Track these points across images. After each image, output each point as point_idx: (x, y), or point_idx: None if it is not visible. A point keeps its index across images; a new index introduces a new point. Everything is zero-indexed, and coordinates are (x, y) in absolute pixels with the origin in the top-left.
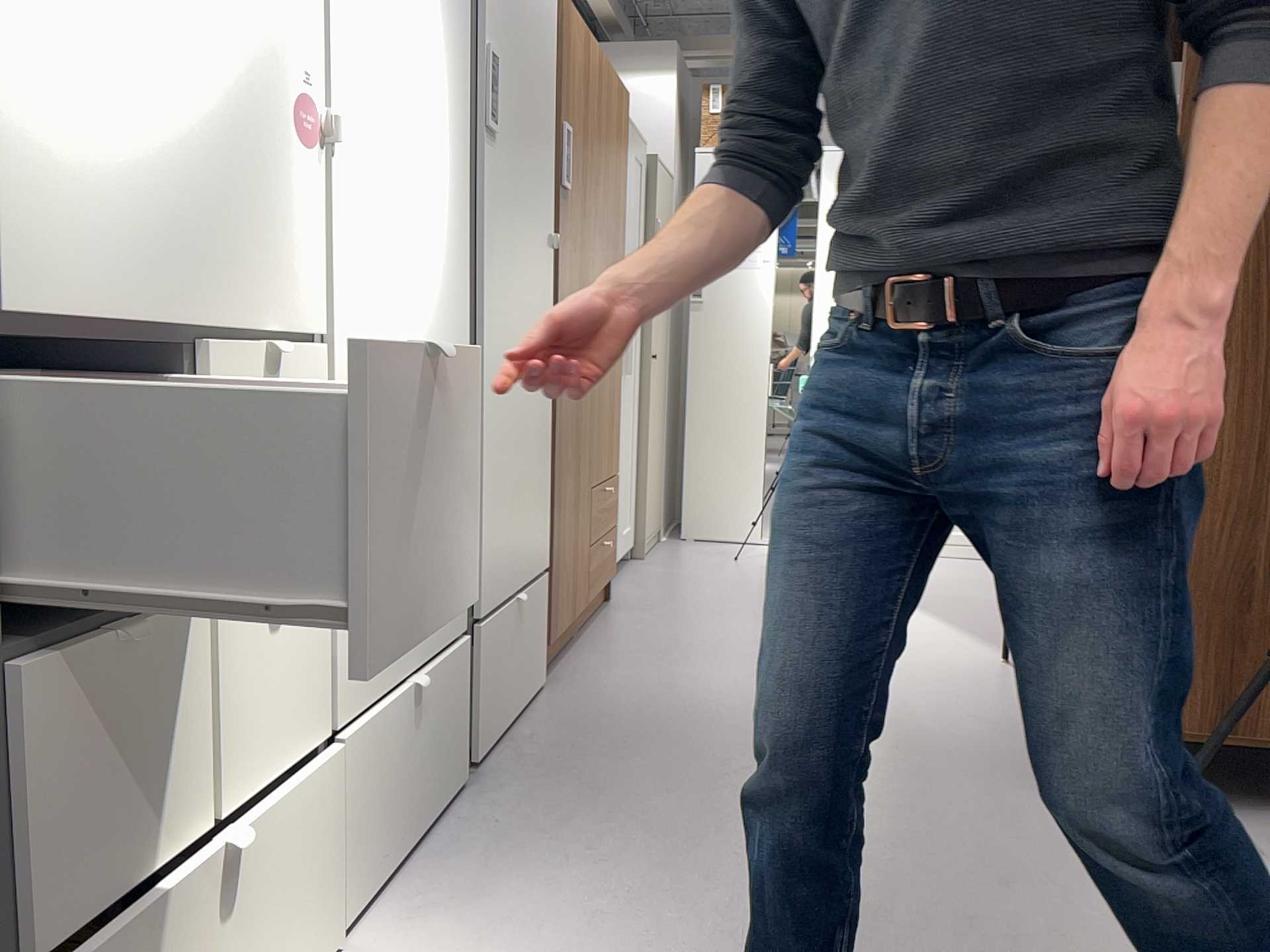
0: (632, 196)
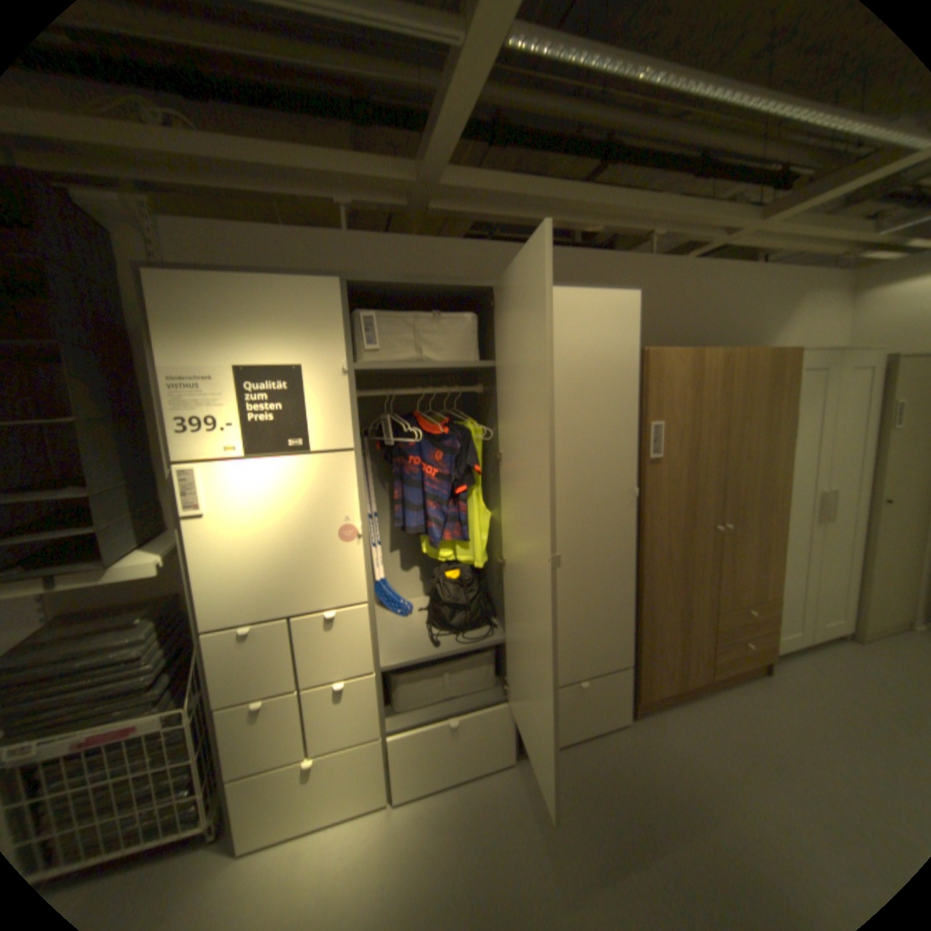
0: (846, 399)
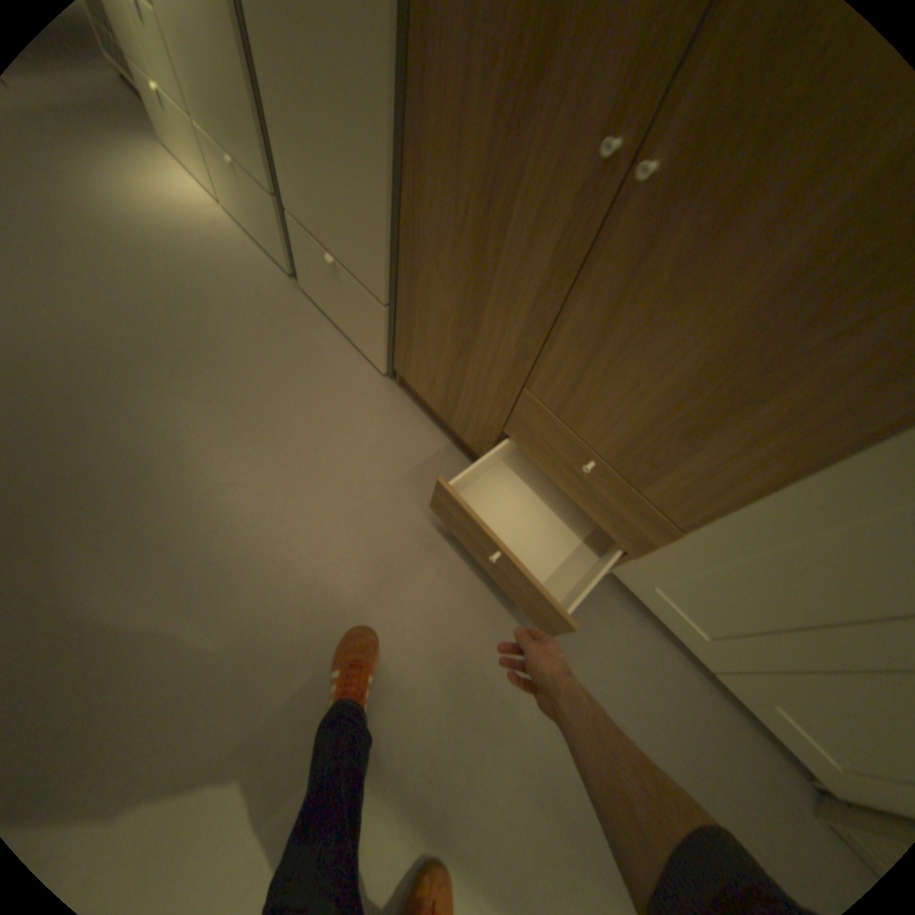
0: None
